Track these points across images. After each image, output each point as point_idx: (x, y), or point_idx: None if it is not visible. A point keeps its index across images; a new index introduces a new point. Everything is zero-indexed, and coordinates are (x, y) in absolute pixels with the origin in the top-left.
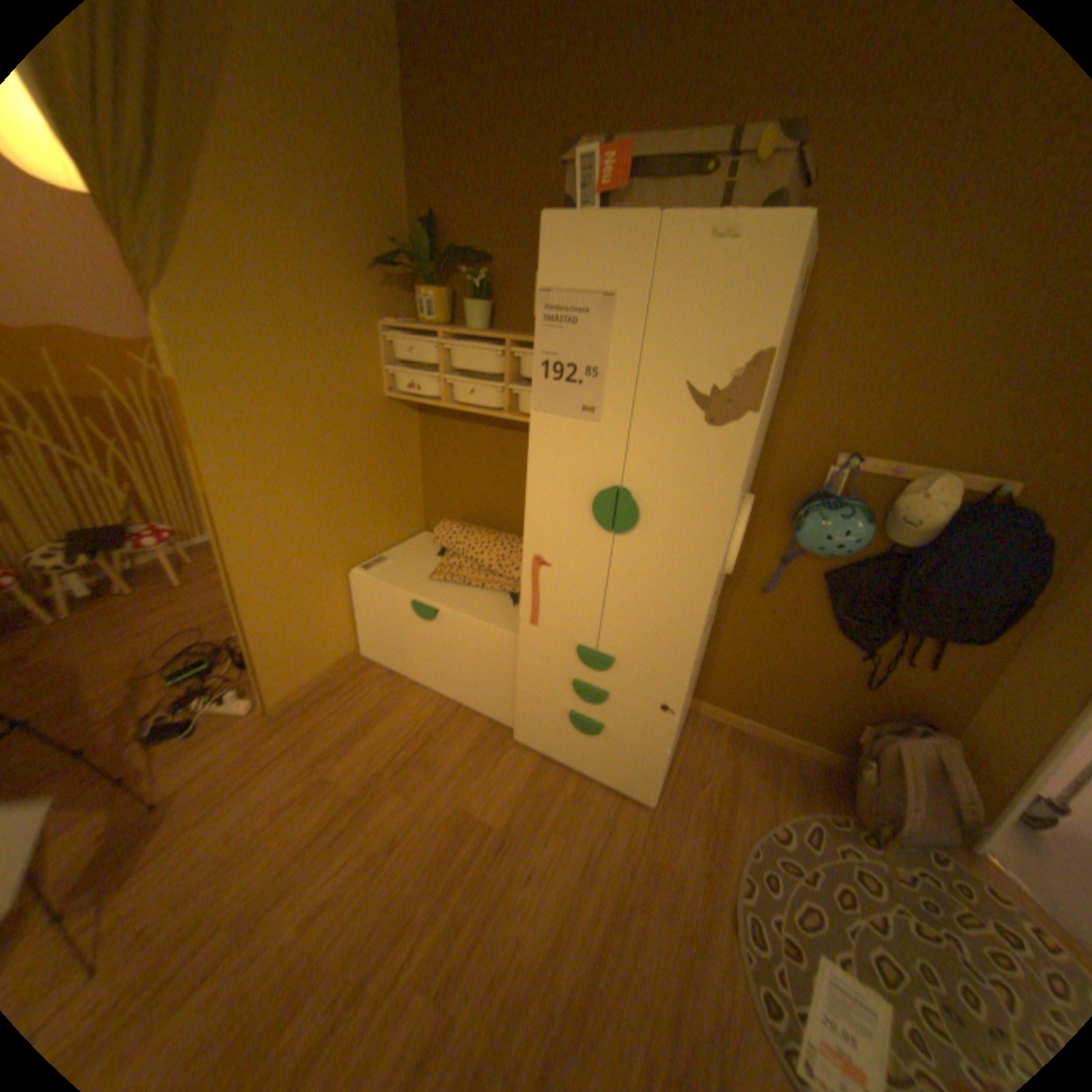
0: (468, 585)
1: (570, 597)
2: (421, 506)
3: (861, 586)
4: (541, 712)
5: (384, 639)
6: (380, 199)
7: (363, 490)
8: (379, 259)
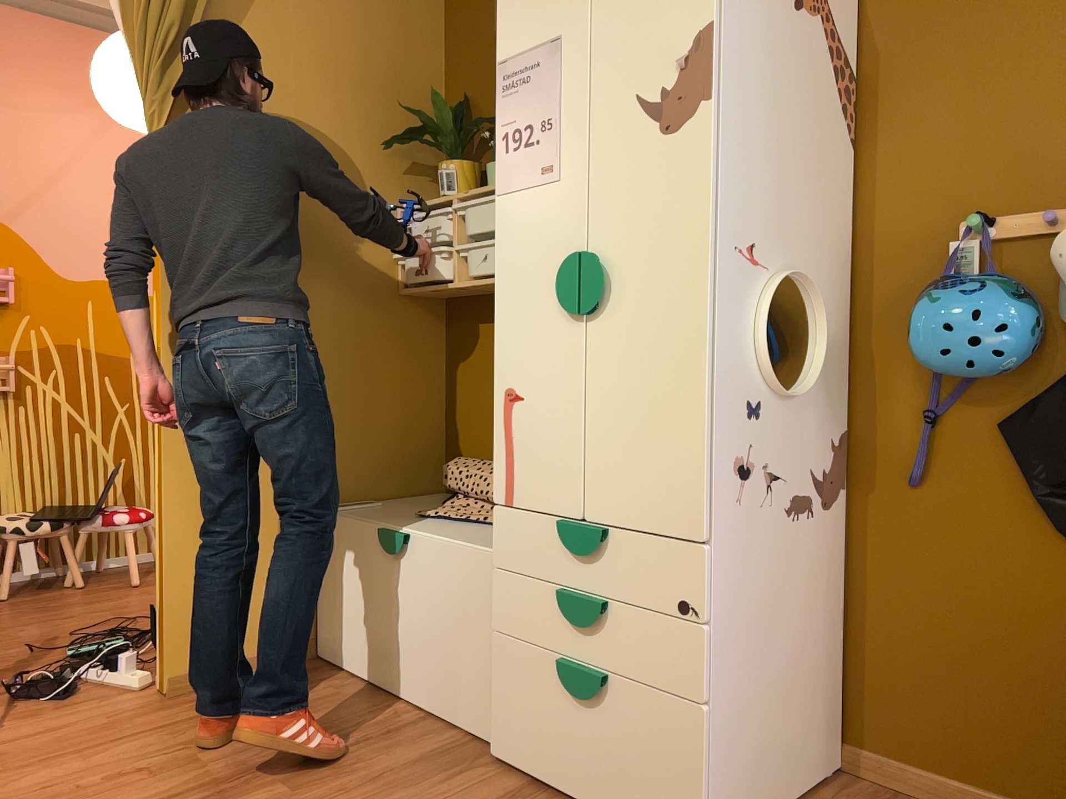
0: (463, 521)
1: (547, 439)
2: (438, 454)
3: (1058, 425)
4: (524, 678)
5: (344, 614)
6: (413, 91)
7: (352, 401)
8: (405, 146)
